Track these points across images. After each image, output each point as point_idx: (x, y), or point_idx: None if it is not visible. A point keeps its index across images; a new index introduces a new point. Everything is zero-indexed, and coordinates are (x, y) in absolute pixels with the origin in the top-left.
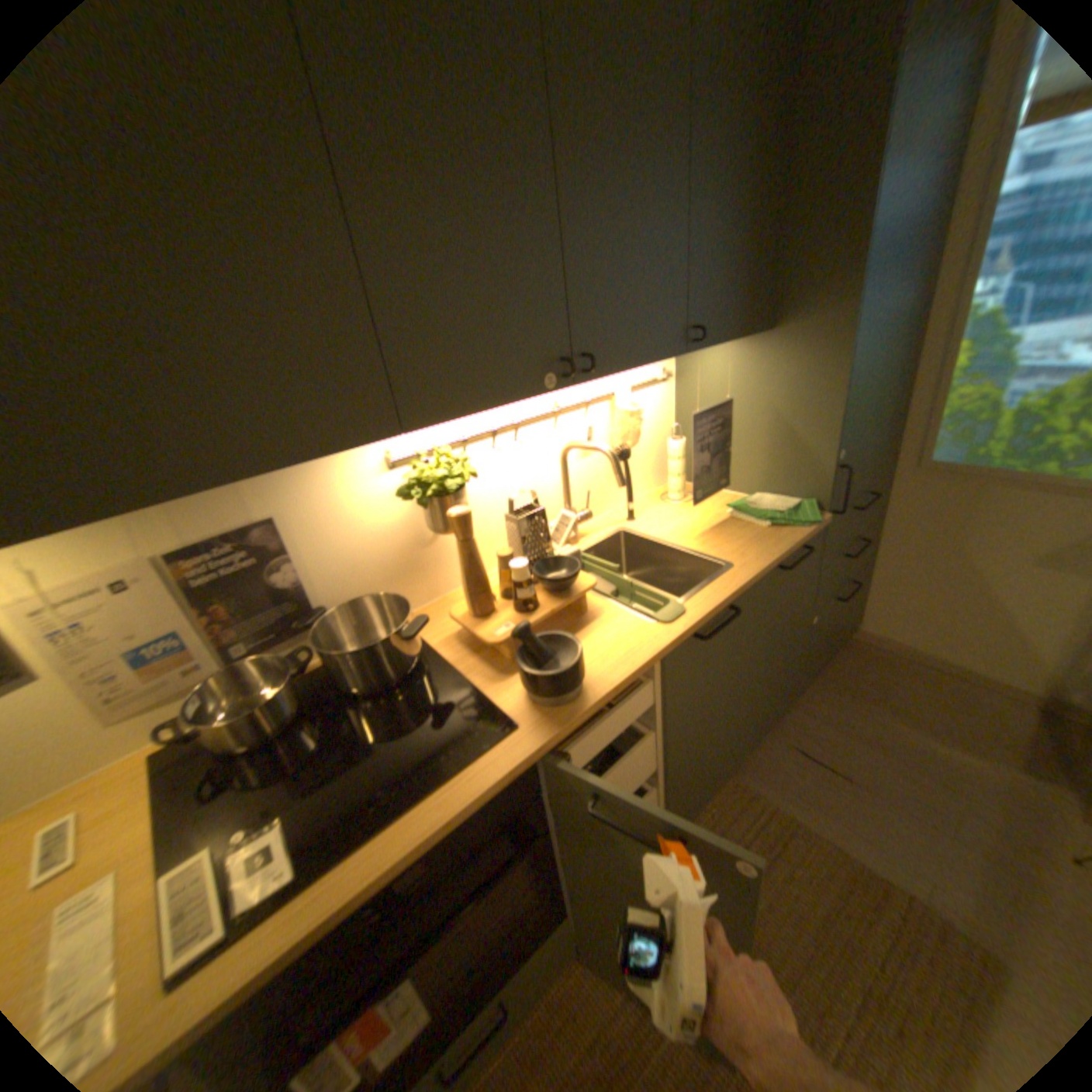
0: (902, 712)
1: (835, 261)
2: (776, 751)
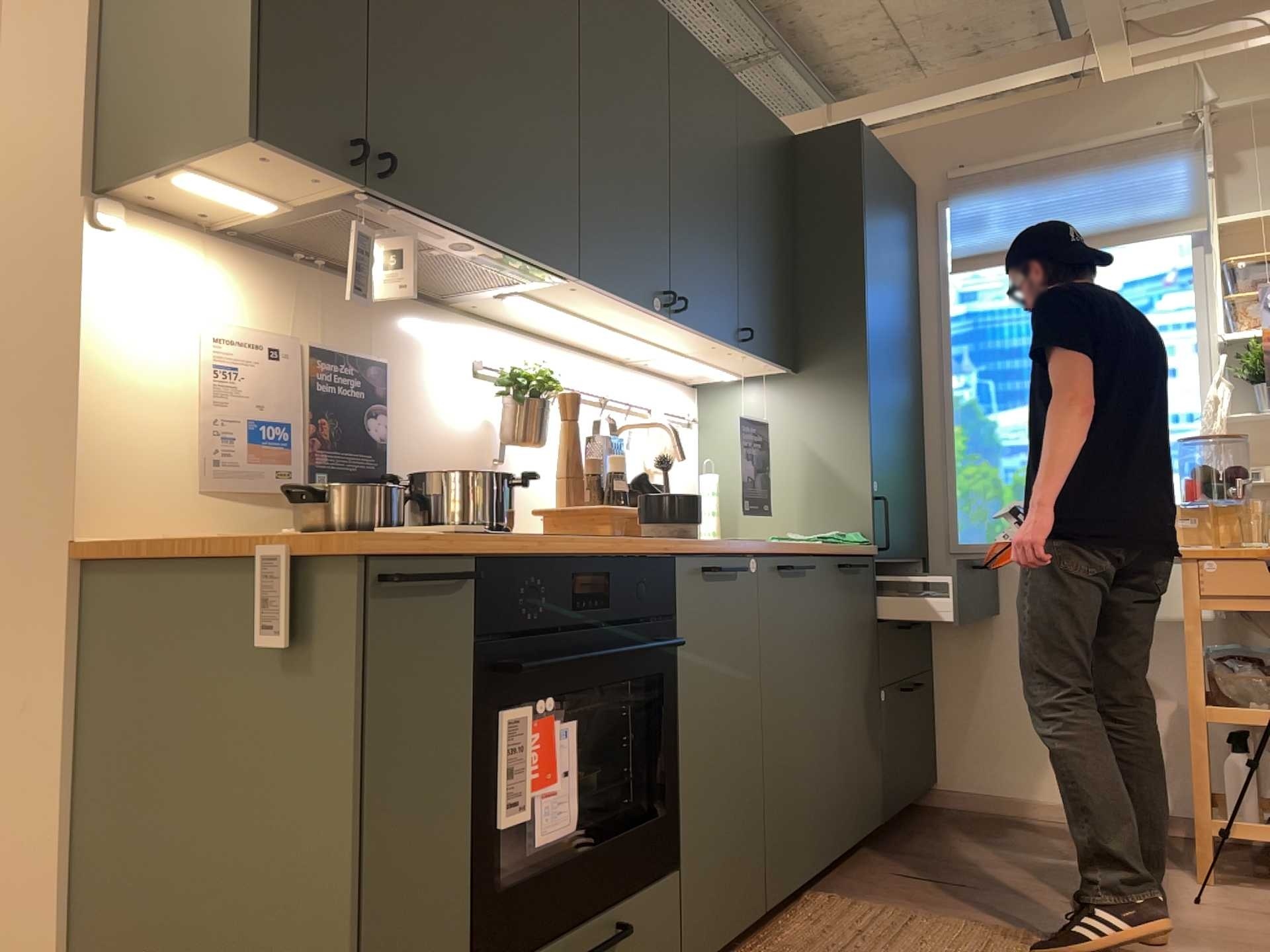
0: (1005, 843)
1: (843, 317)
2: (870, 876)
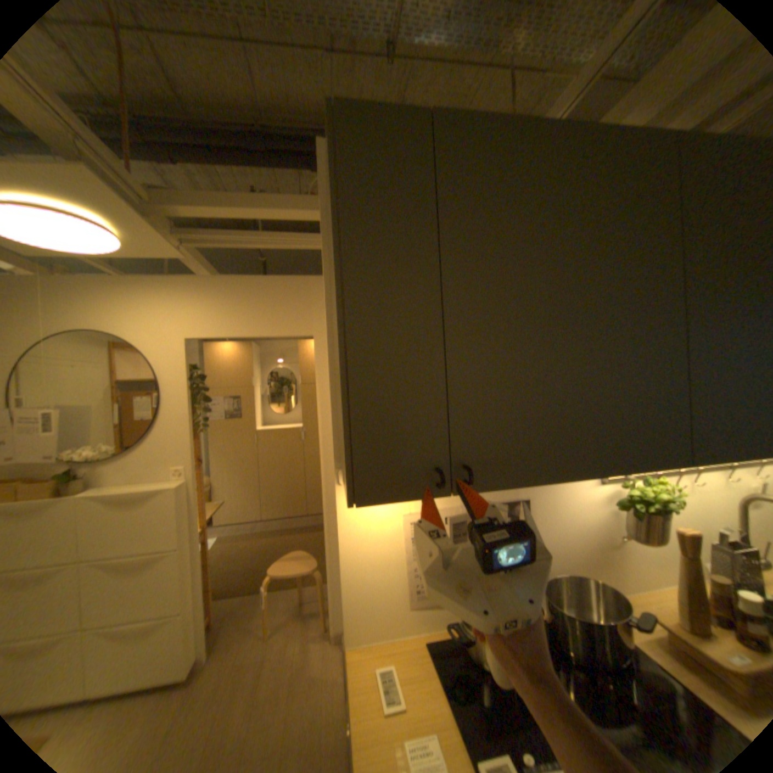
0: None
1: None
2: None
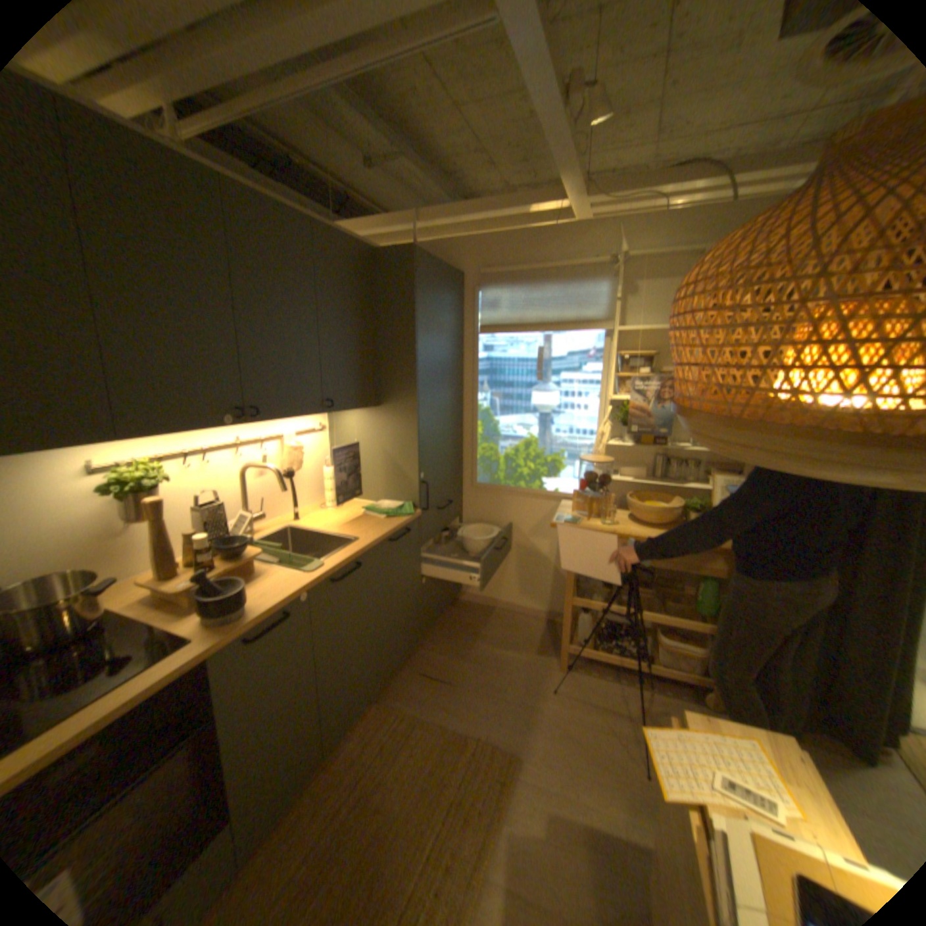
0: (481, 637)
1: (403, 377)
2: (407, 679)
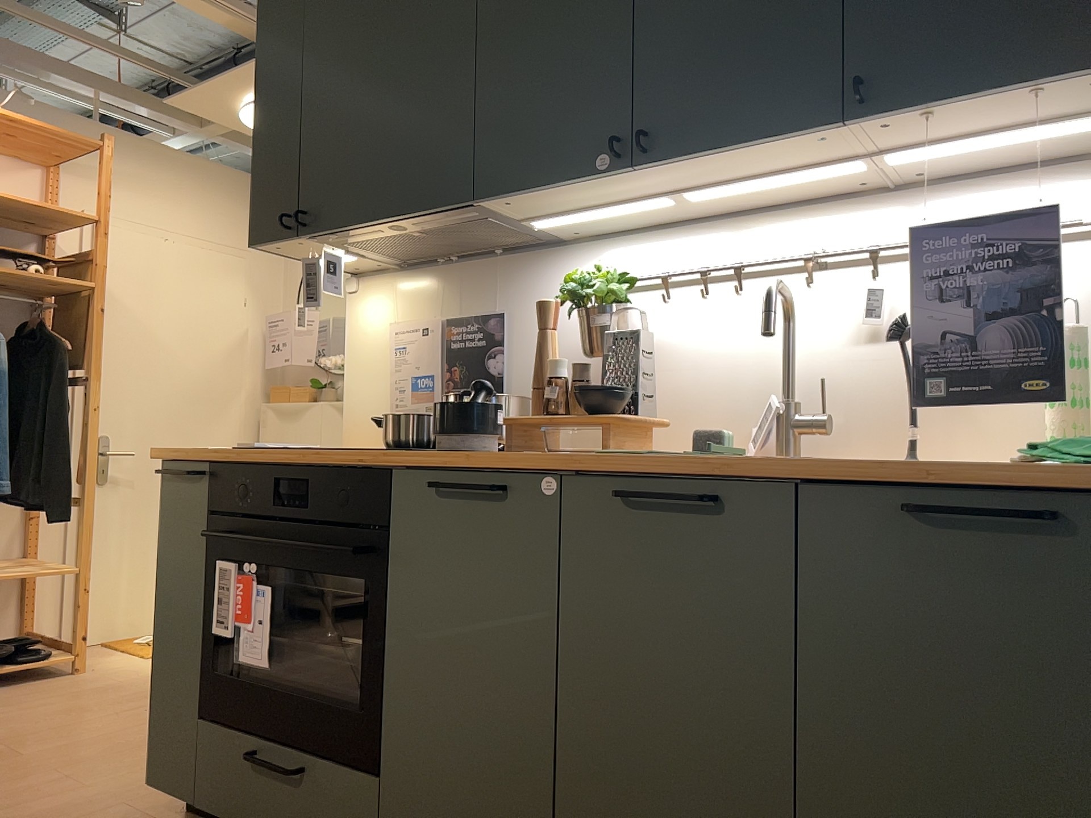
0: None
1: None
2: None
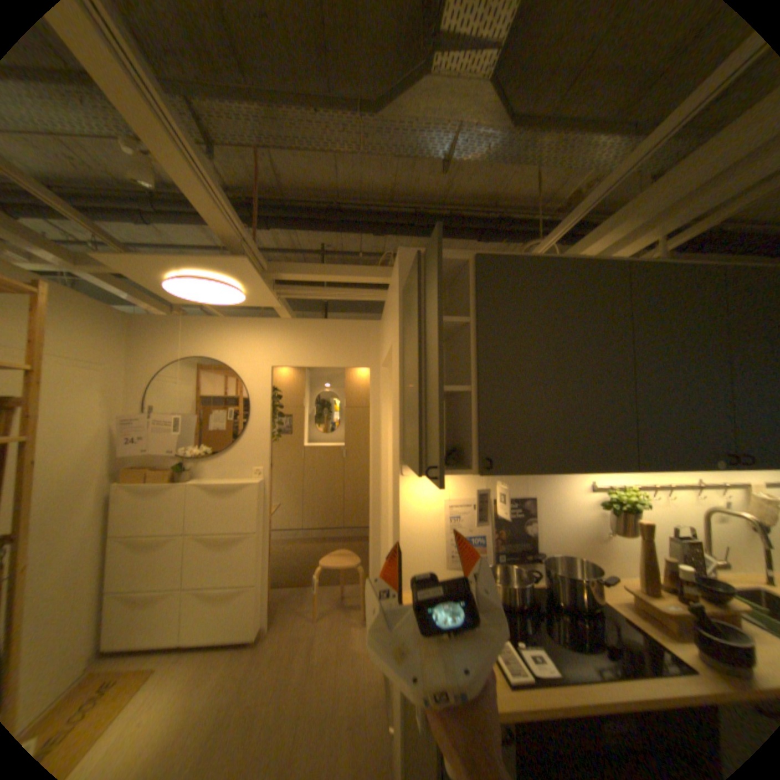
0: None
1: None
2: None
